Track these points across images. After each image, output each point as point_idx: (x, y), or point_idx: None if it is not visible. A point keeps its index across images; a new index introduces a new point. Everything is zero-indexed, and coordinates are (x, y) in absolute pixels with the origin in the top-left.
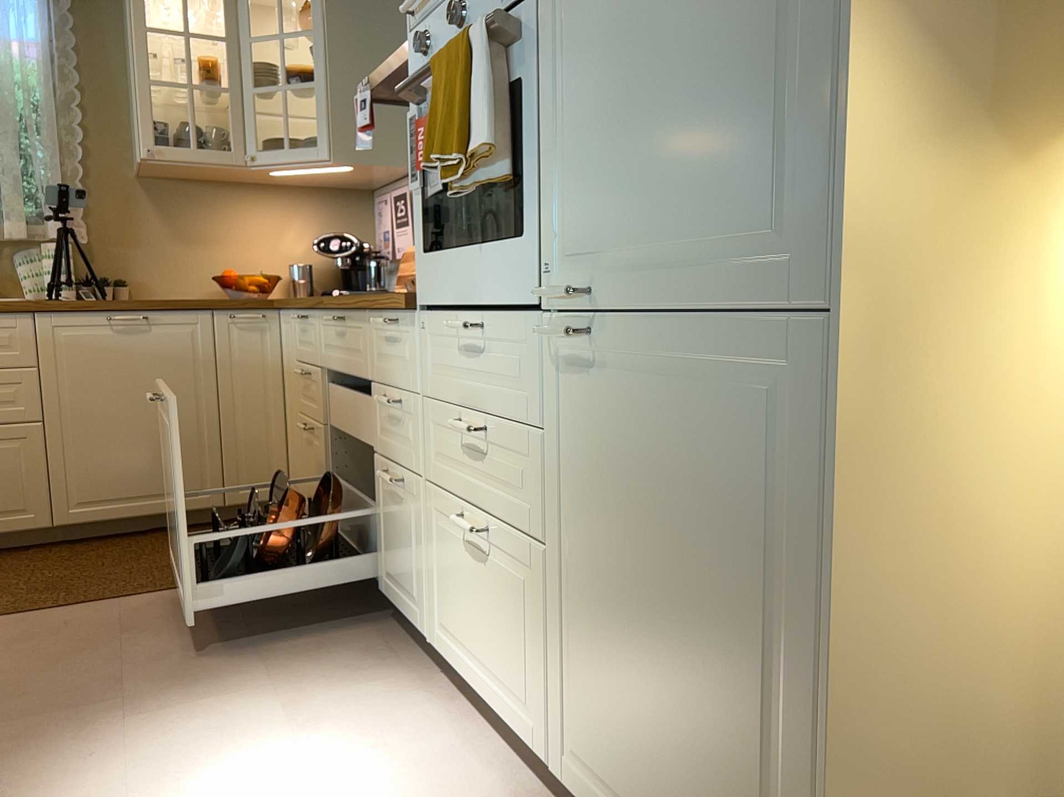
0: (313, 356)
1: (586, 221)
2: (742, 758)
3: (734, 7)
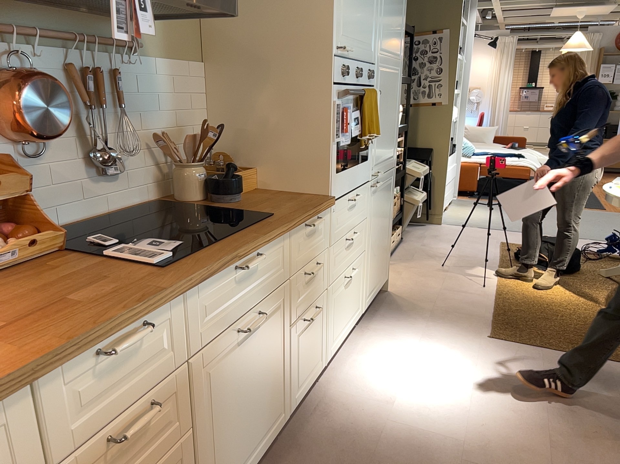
0: (161, 369)
1: (377, 154)
2: (385, 246)
3: (392, 116)
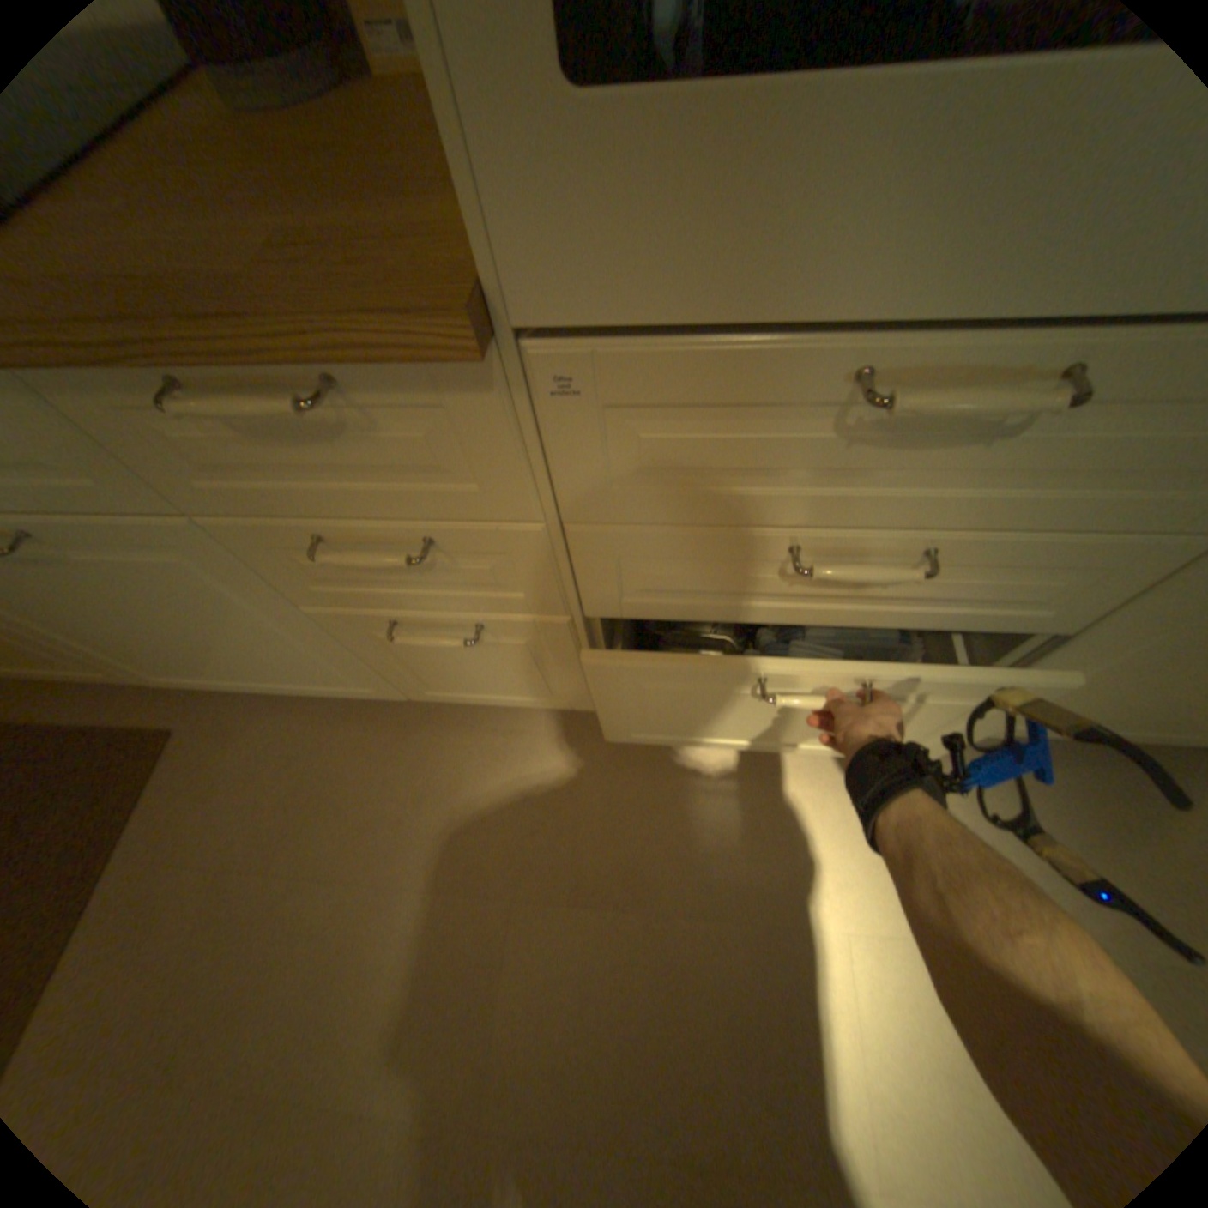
0: None
1: None
2: None
3: None
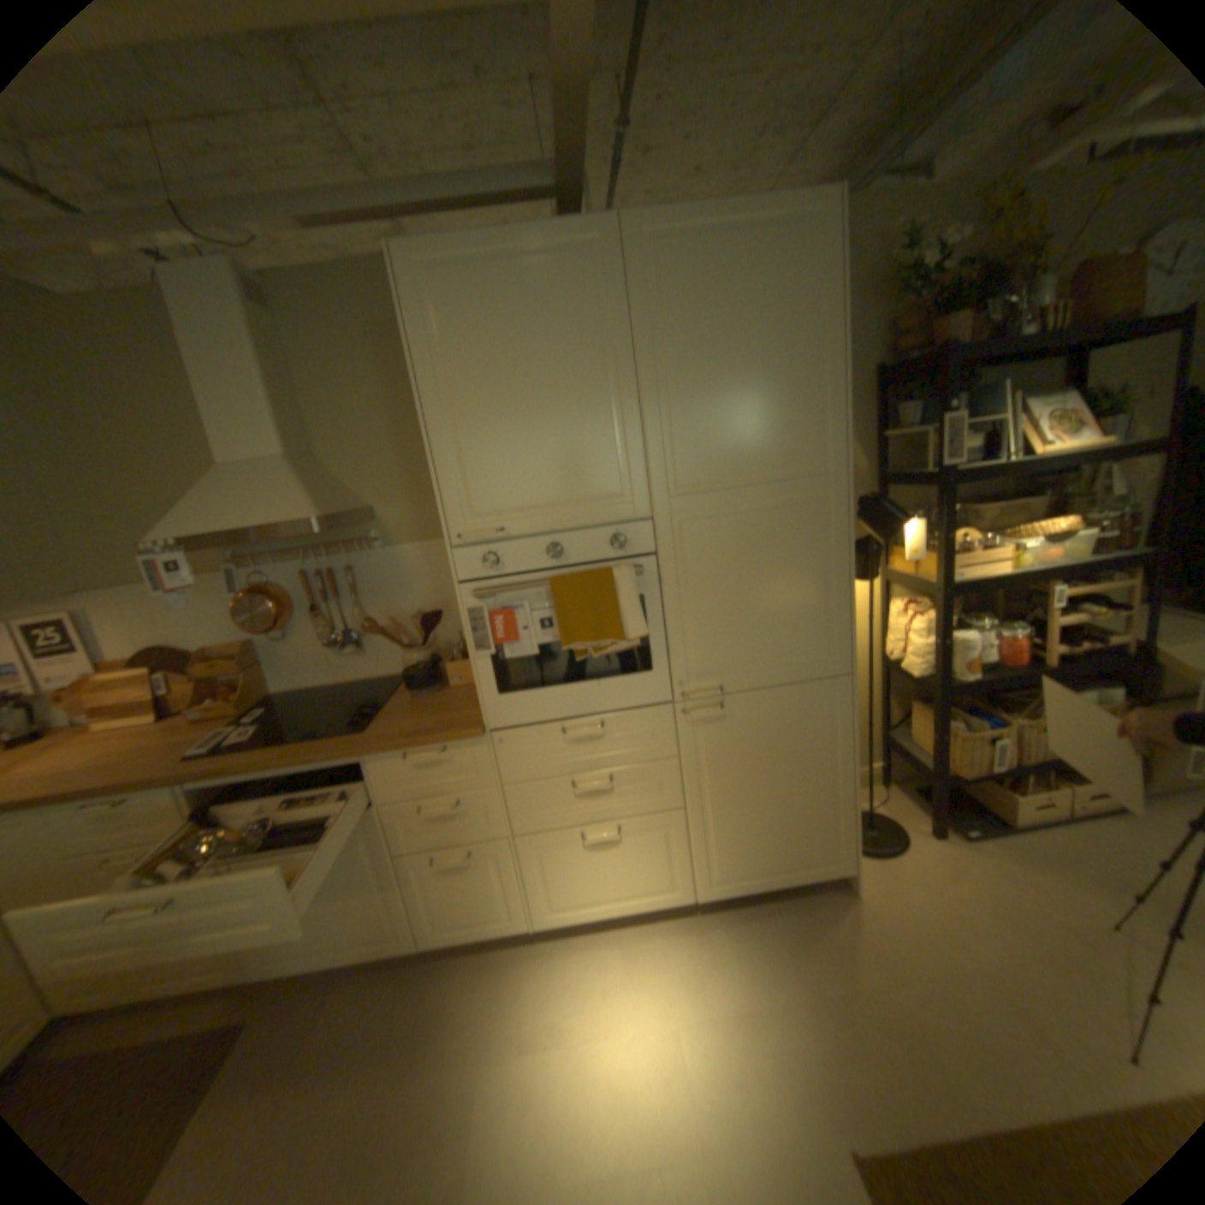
0: (155, 837)
1: (706, 661)
2: (816, 818)
3: (795, 586)
